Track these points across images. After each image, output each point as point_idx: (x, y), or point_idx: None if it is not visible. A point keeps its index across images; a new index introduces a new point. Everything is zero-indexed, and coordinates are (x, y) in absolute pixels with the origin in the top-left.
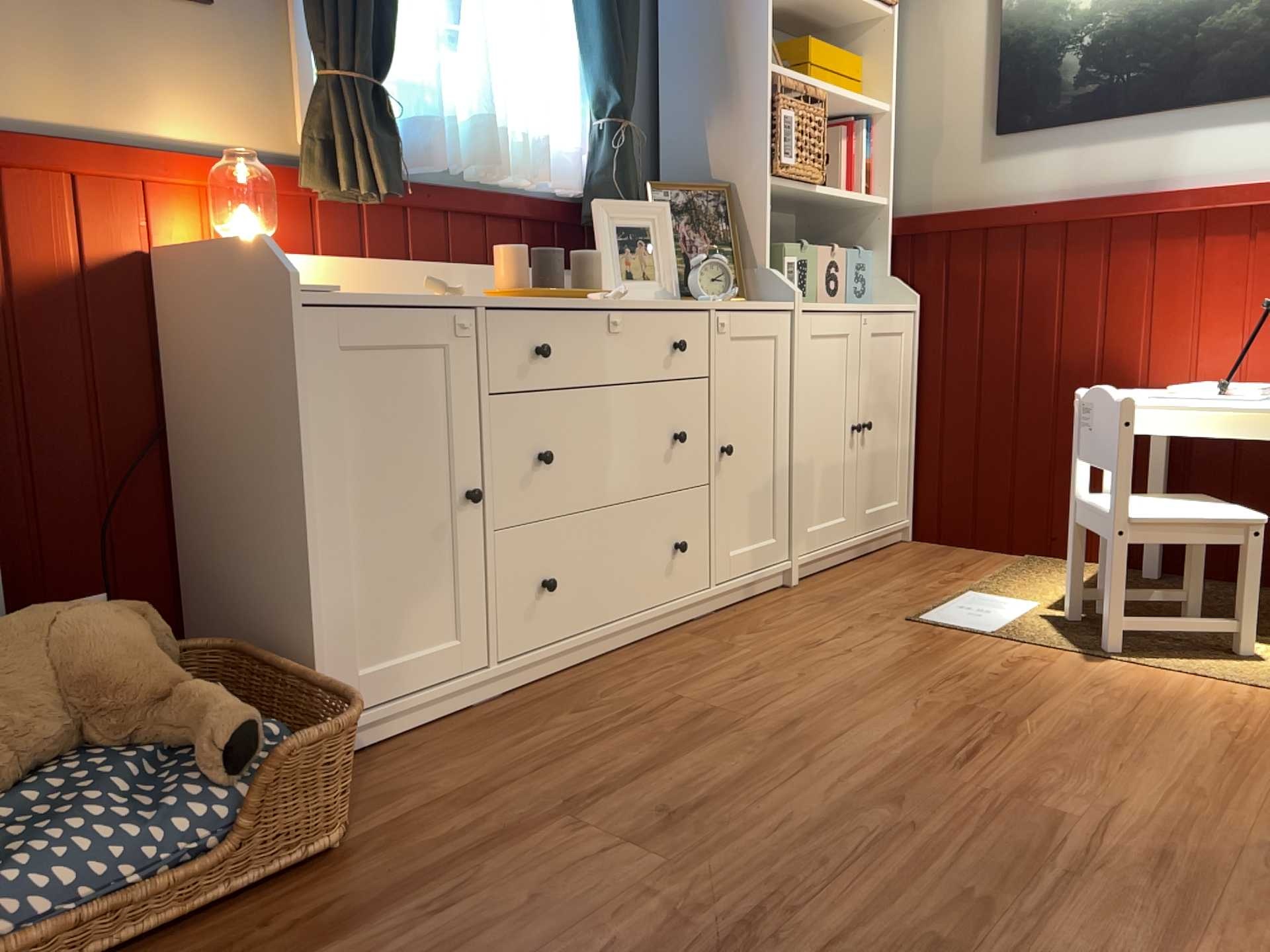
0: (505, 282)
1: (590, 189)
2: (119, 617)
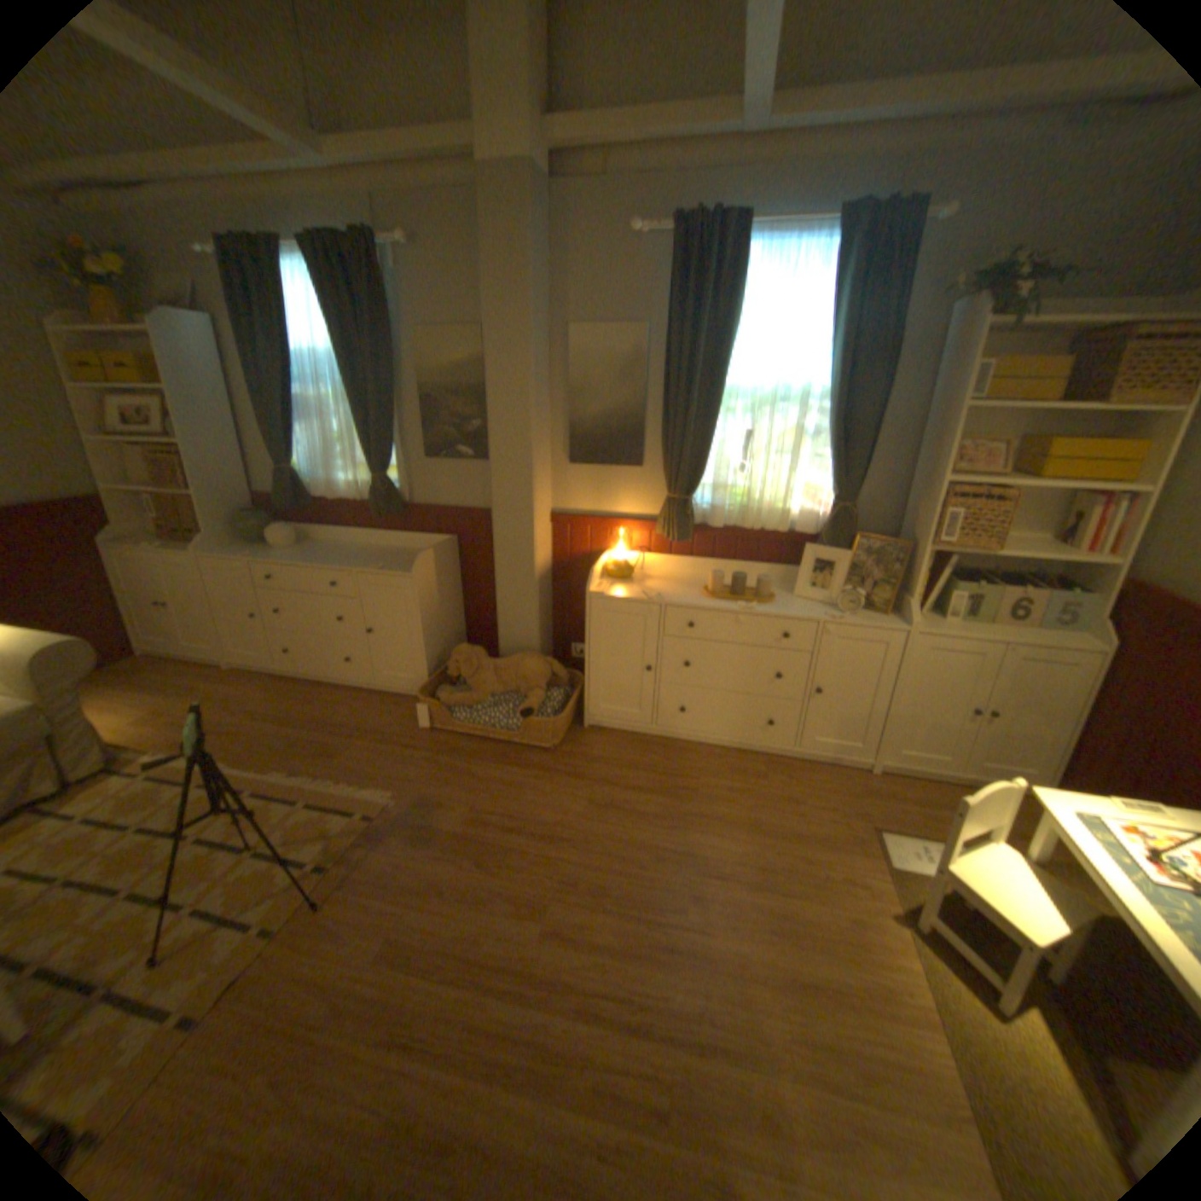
0: (709, 588)
1: (820, 533)
2: (538, 665)
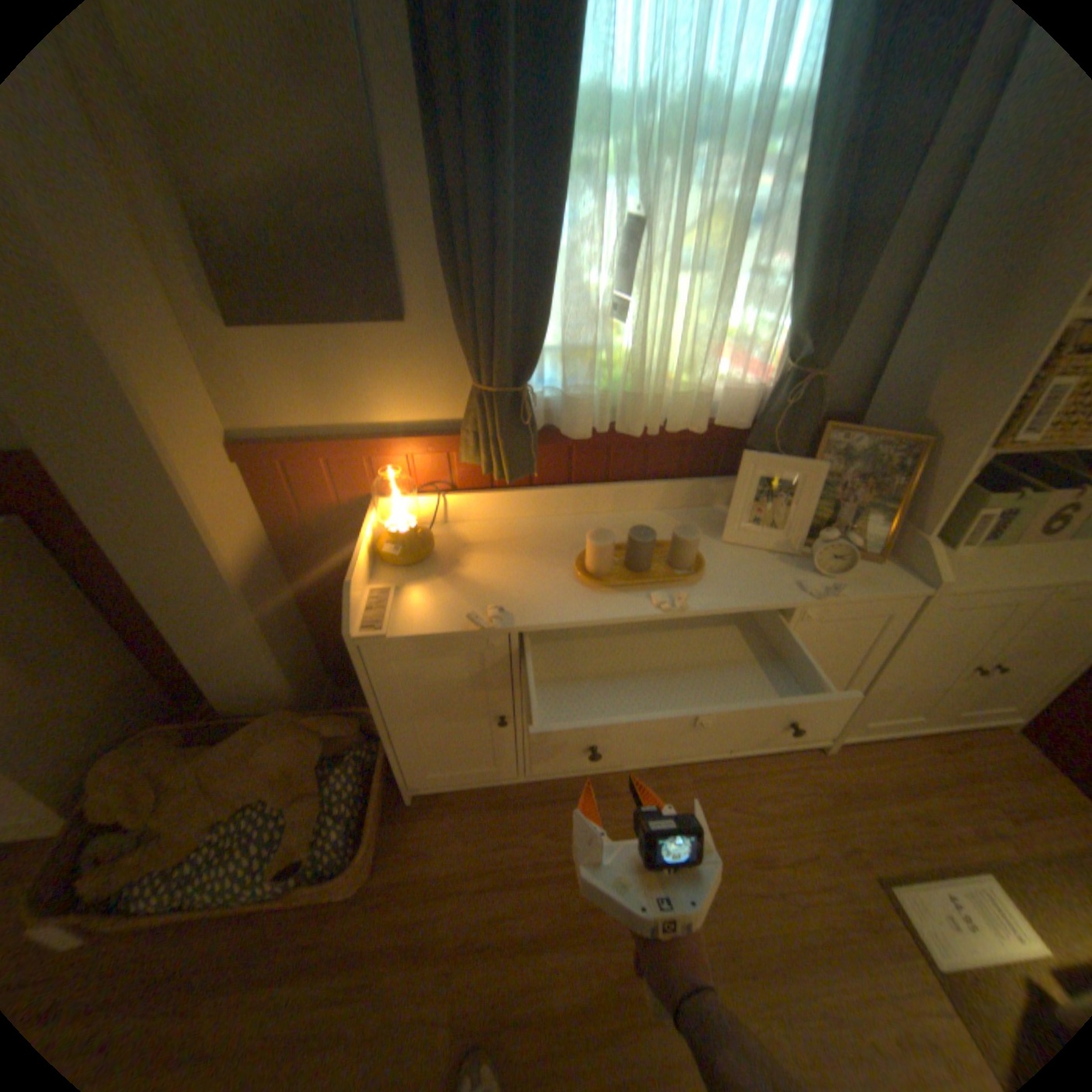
0: (590, 563)
1: (760, 423)
2: (292, 748)
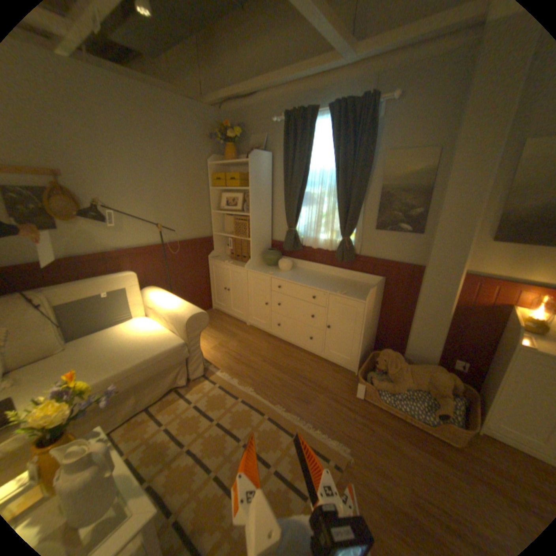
0: None
1: None
2: (448, 379)
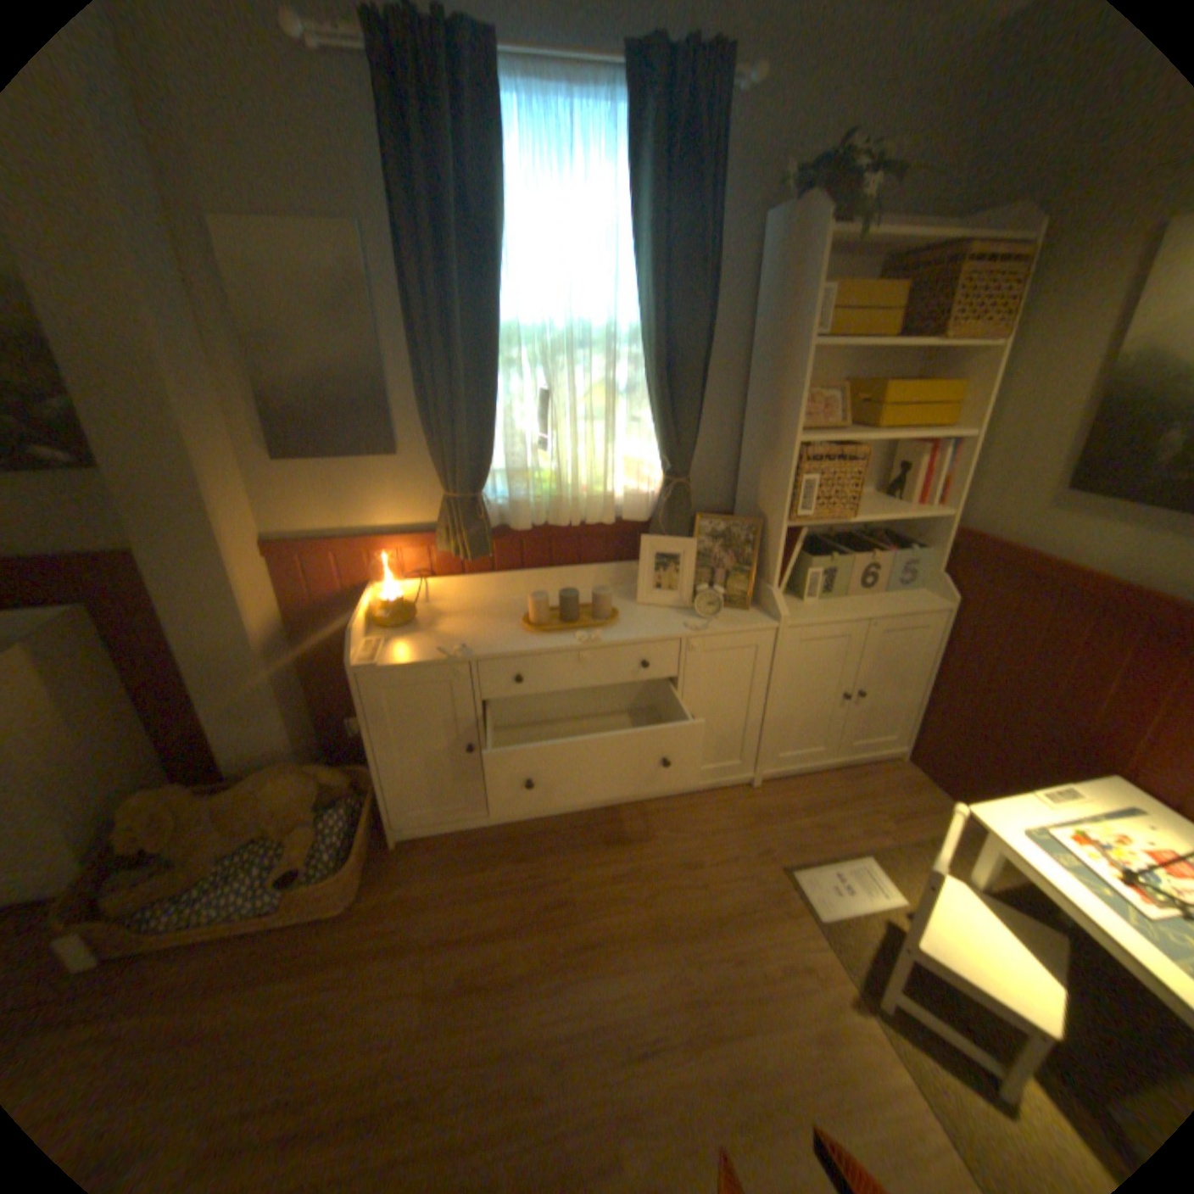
0: (532, 617)
1: (653, 519)
2: (292, 787)
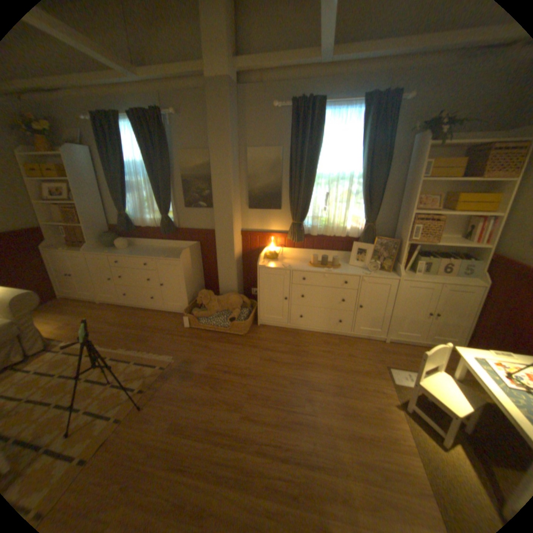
0: (311, 262)
1: (360, 237)
2: (237, 298)
